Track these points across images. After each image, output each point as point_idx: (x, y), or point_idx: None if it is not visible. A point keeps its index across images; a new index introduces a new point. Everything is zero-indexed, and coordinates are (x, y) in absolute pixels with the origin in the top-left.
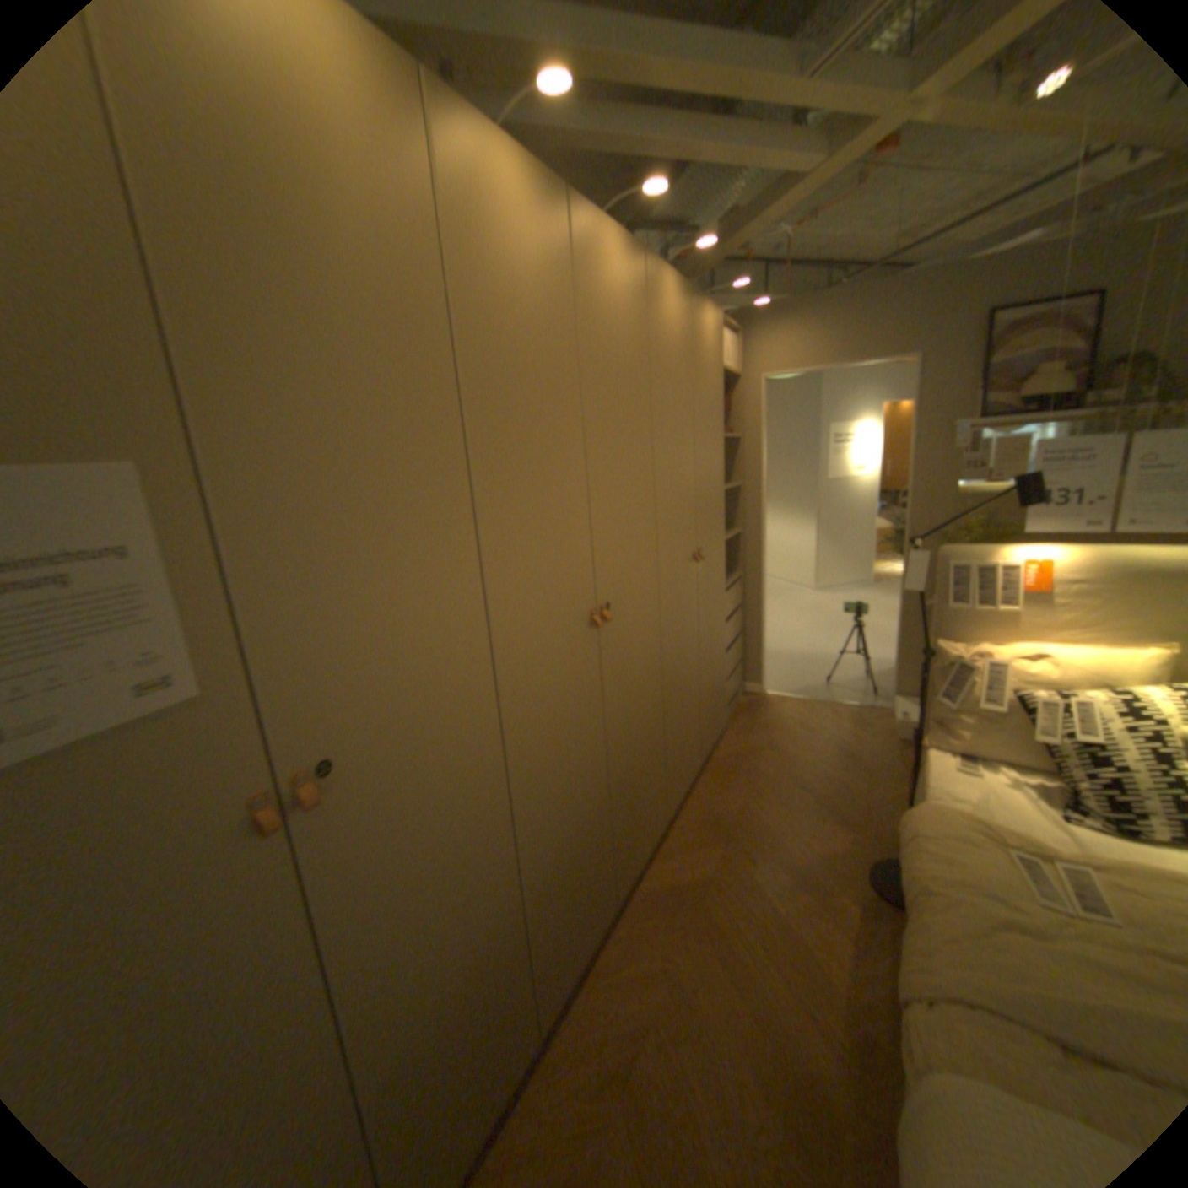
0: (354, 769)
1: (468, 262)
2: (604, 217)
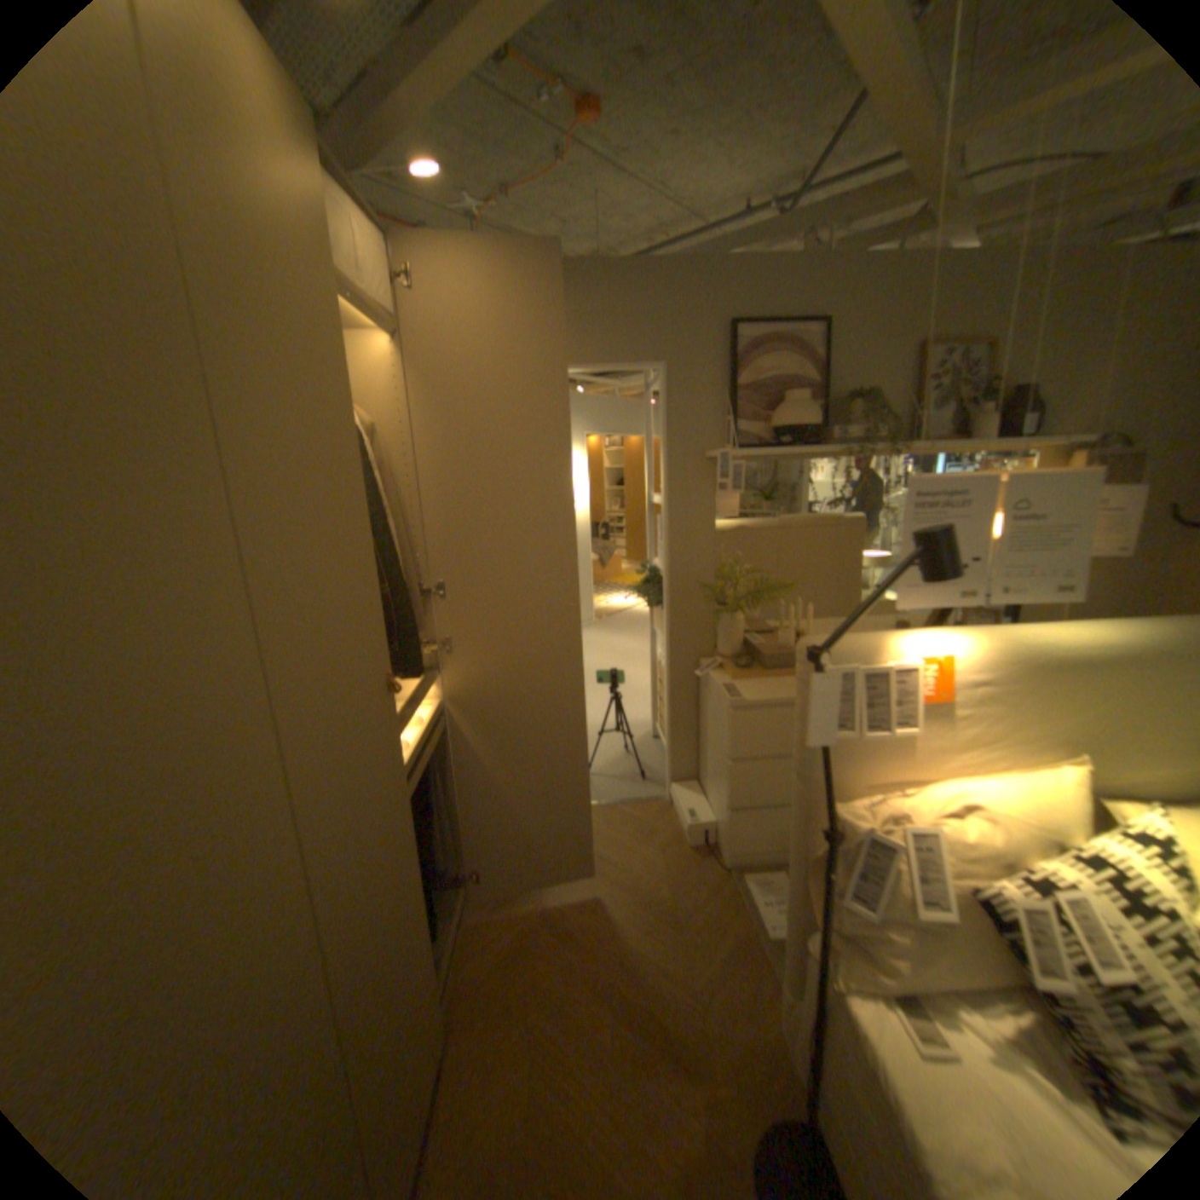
0: None
1: None
2: None
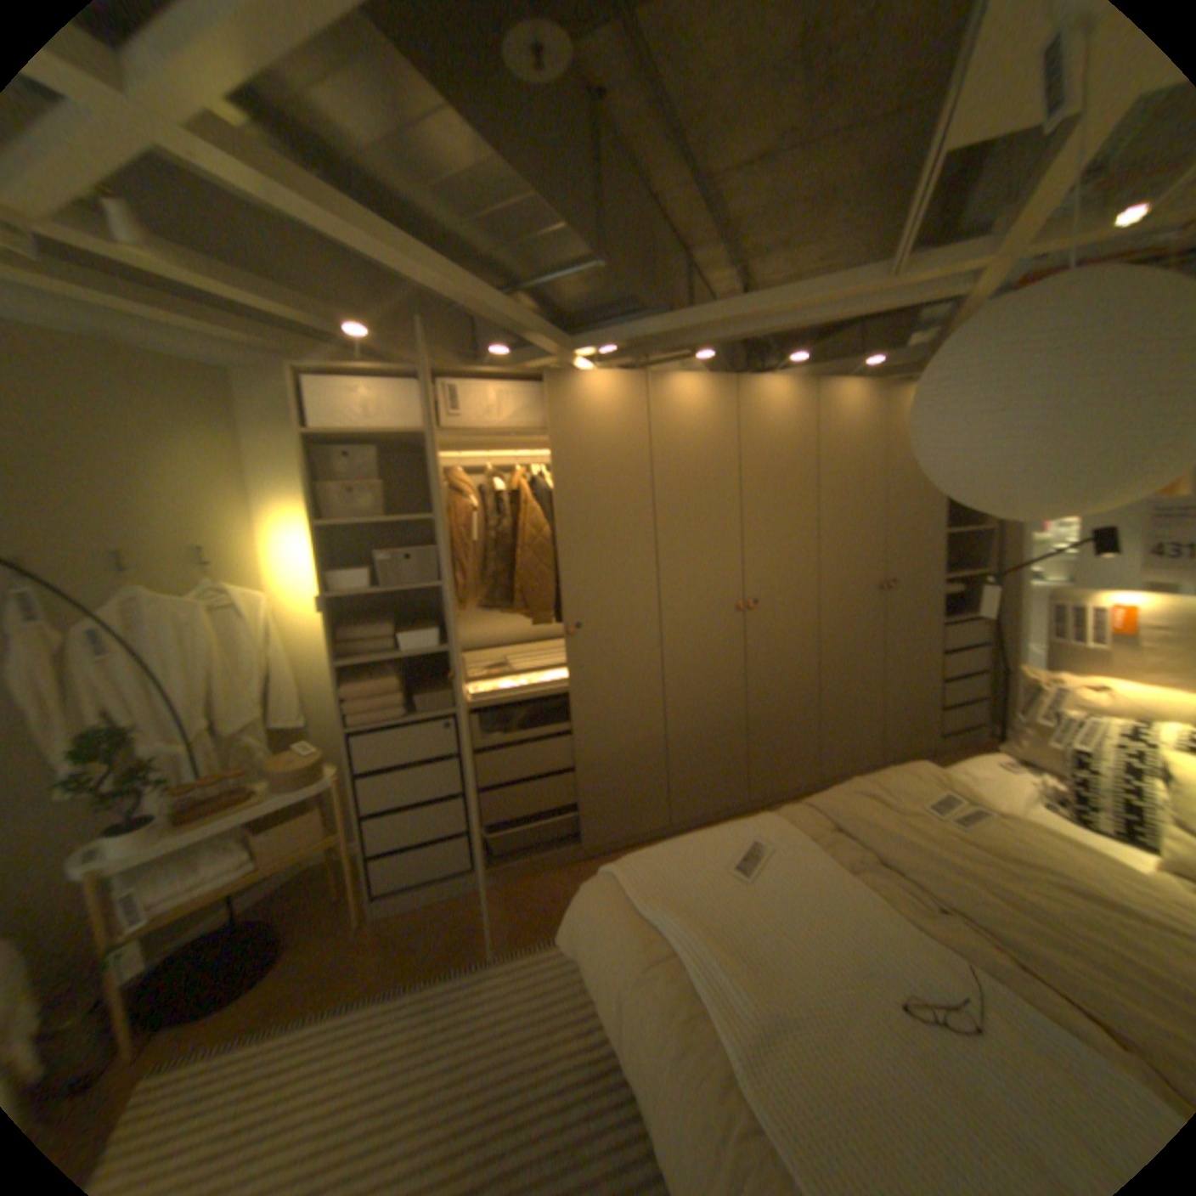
0: (586, 631)
1: (661, 435)
2: (773, 374)
